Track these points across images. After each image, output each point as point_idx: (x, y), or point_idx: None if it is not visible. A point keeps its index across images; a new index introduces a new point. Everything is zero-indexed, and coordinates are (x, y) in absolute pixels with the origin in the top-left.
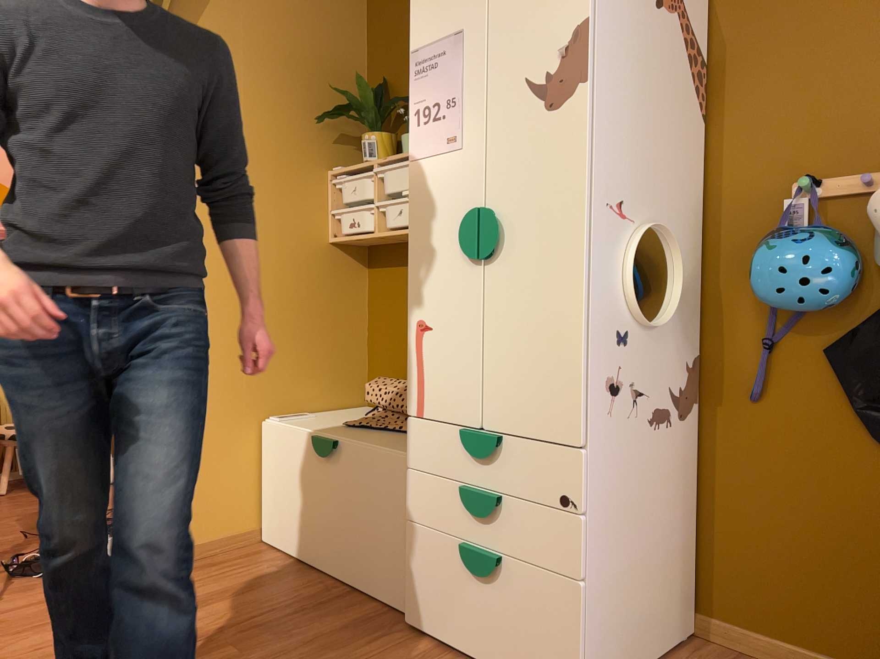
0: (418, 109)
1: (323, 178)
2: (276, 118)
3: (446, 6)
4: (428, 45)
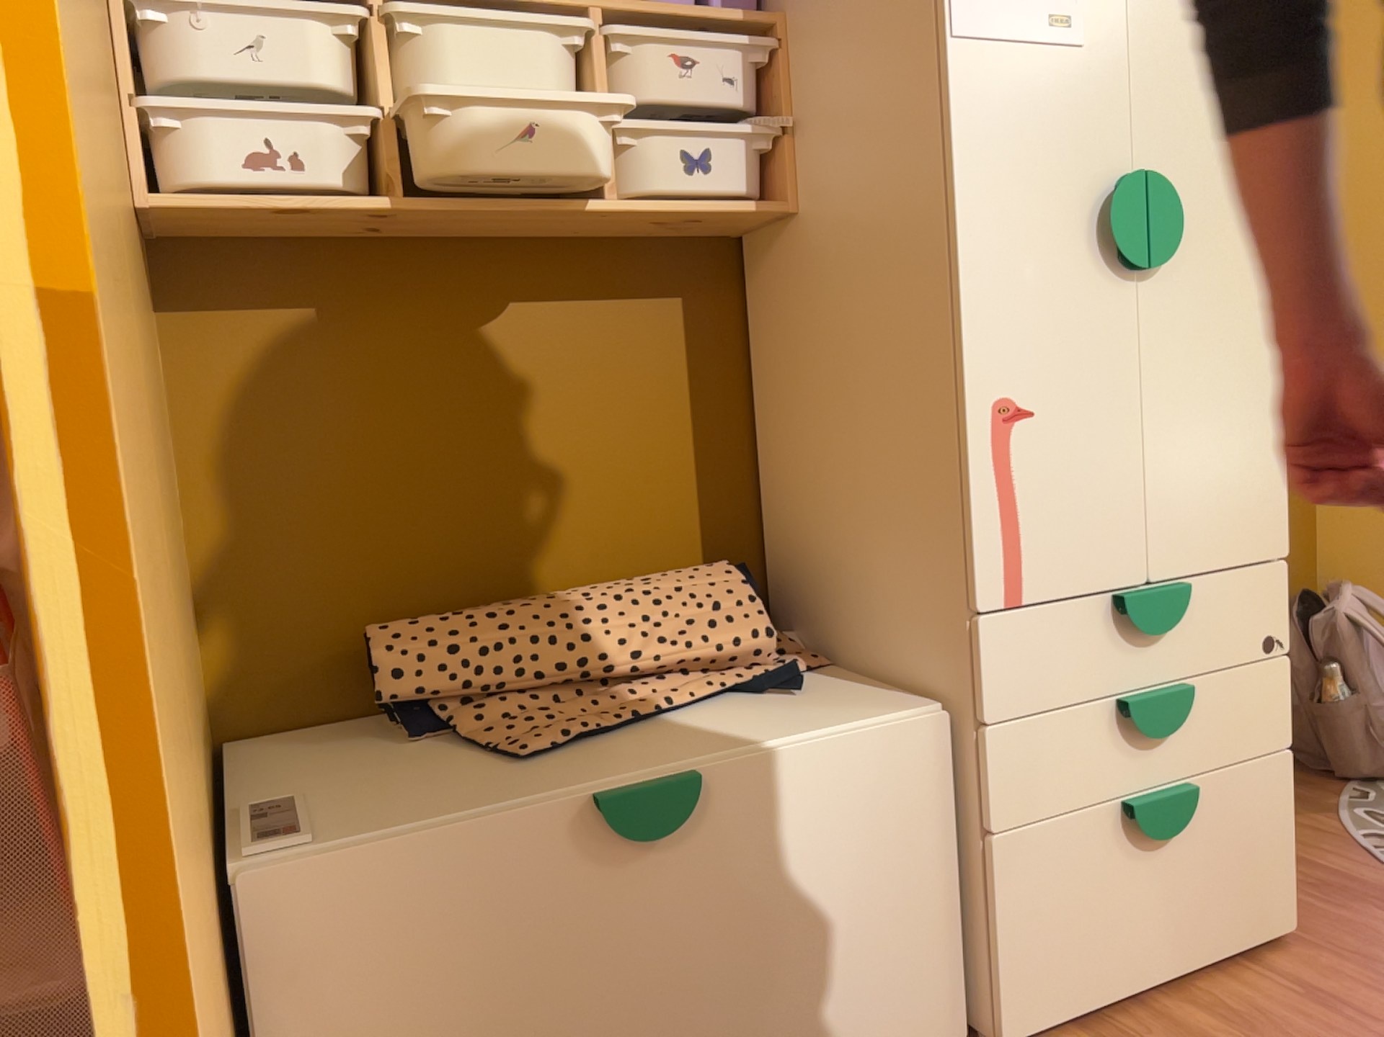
0: None
1: None
2: None
3: None
4: None
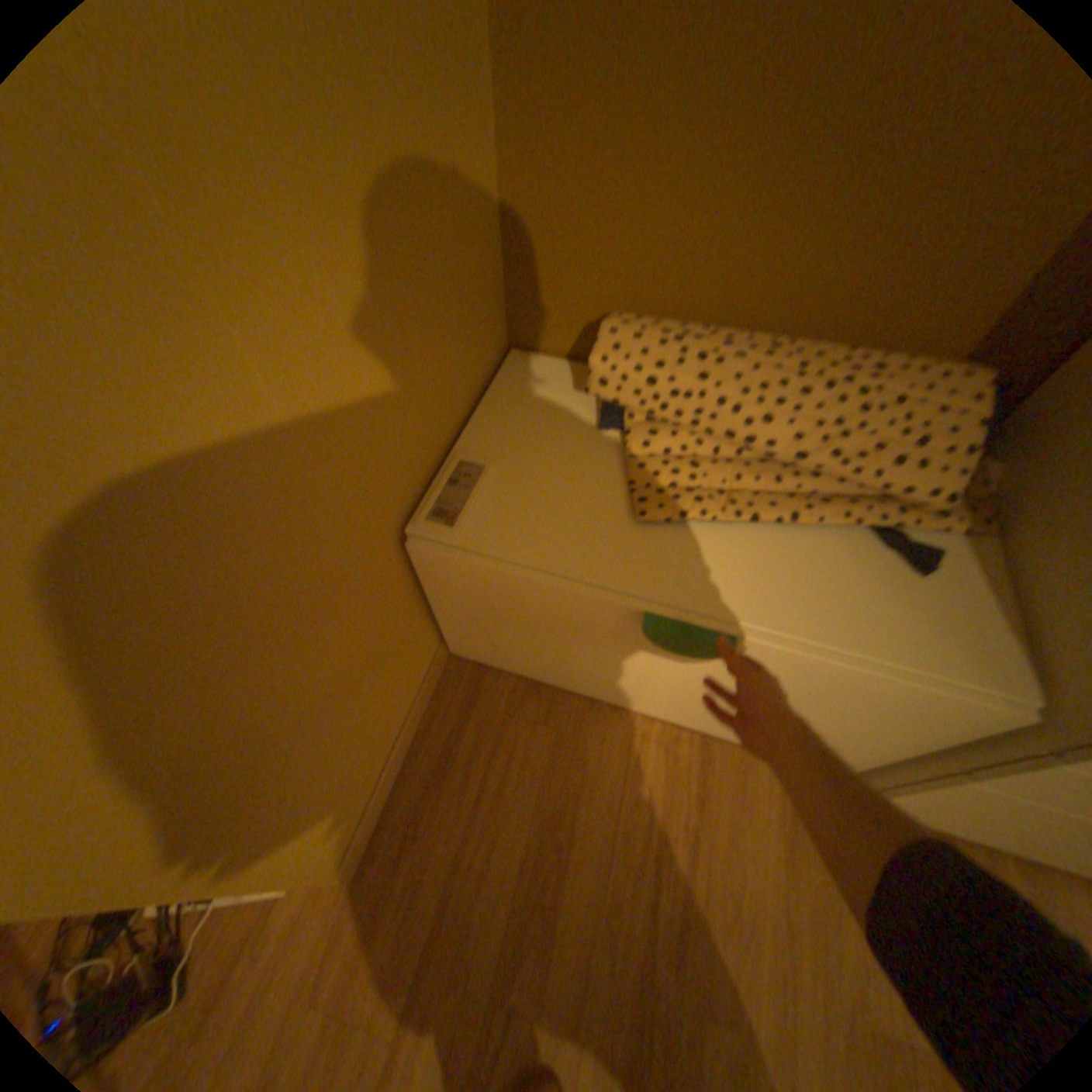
0: None
1: None
2: None
3: None
4: None
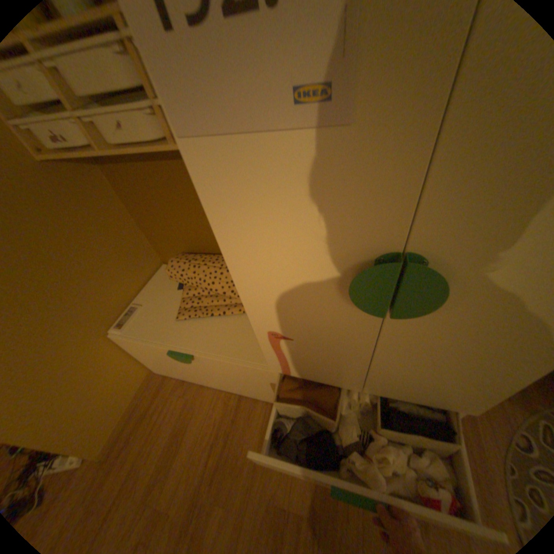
0: None
1: None
2: None
3: None
4: None
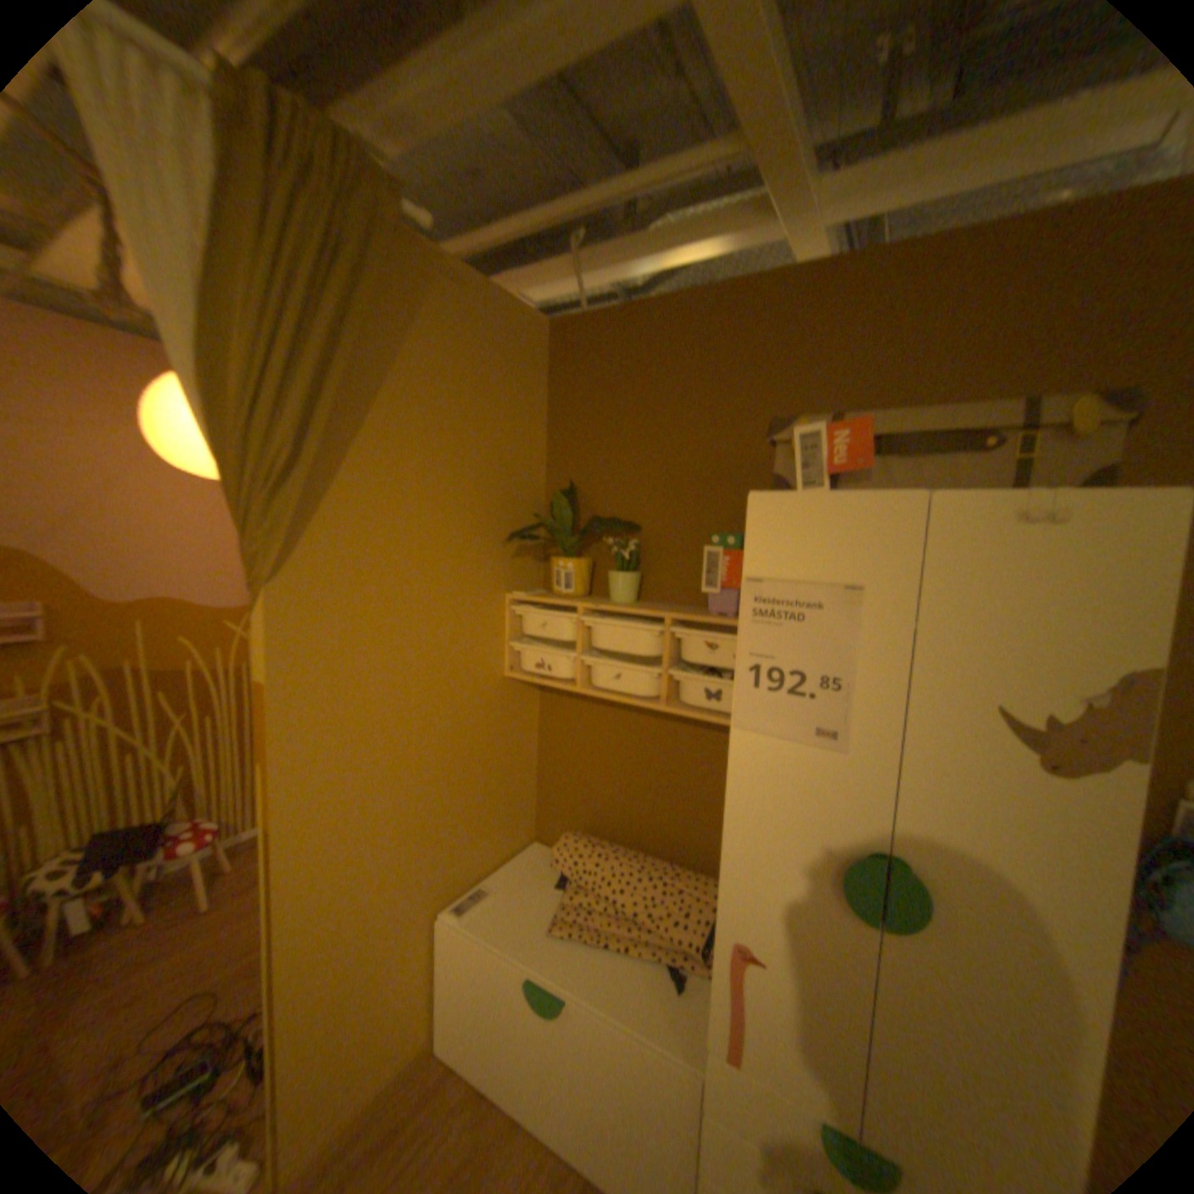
0: (757, 664)
1: (502, 605)
2: (453, 544)
3: (827, 537)
4: (782, 579)
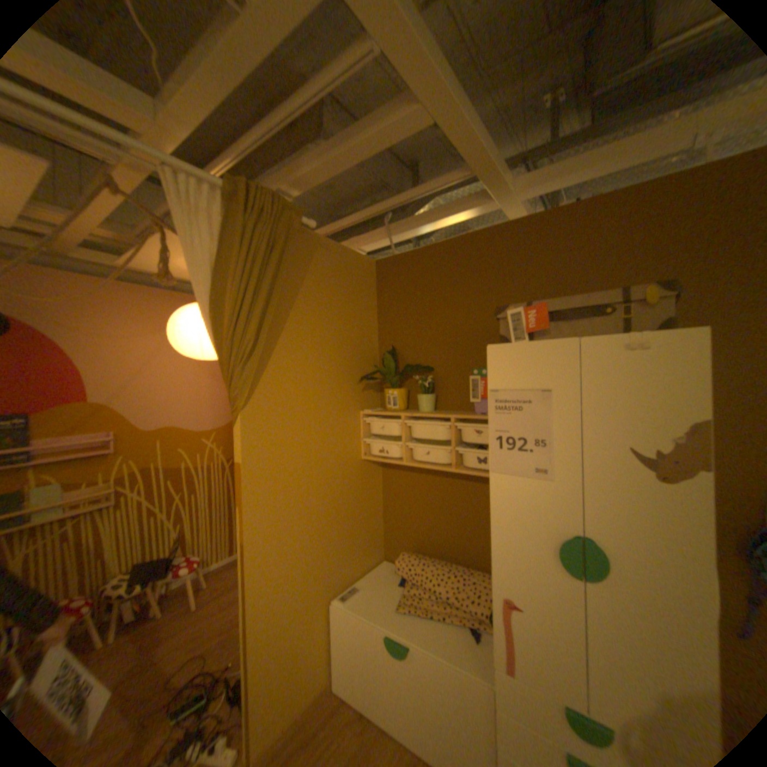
0: (500, 436)
1: (358, 417)
2: (330, 385)
3: (529, 365)
4: (509, 389)
